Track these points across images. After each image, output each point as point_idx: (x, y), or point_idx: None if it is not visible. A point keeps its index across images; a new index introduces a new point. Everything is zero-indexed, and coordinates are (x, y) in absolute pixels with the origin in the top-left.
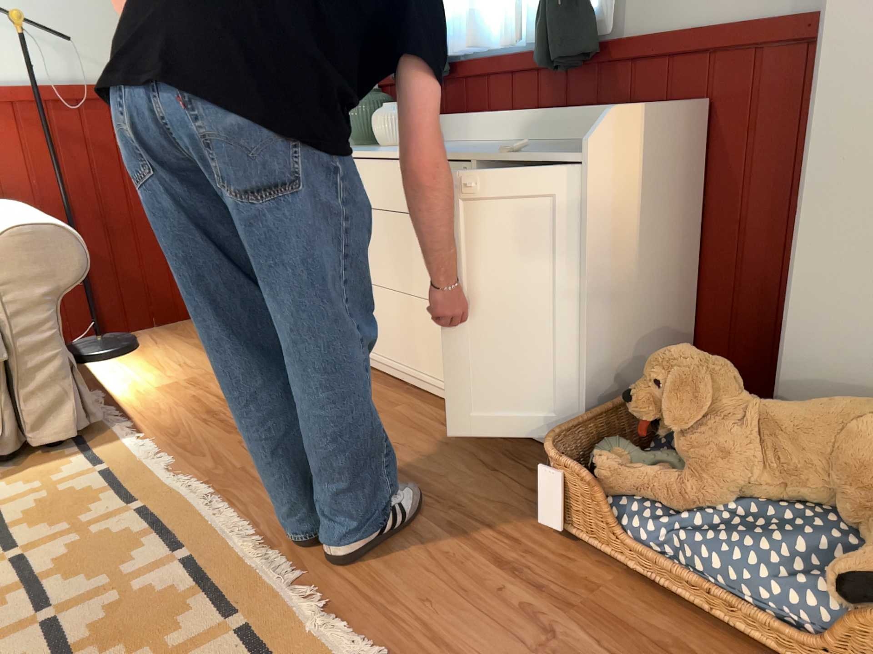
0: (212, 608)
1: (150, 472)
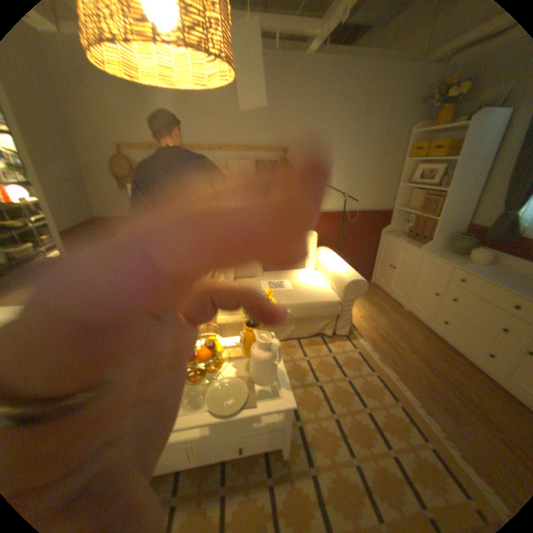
0: (419, 435)
1: (374, 360)
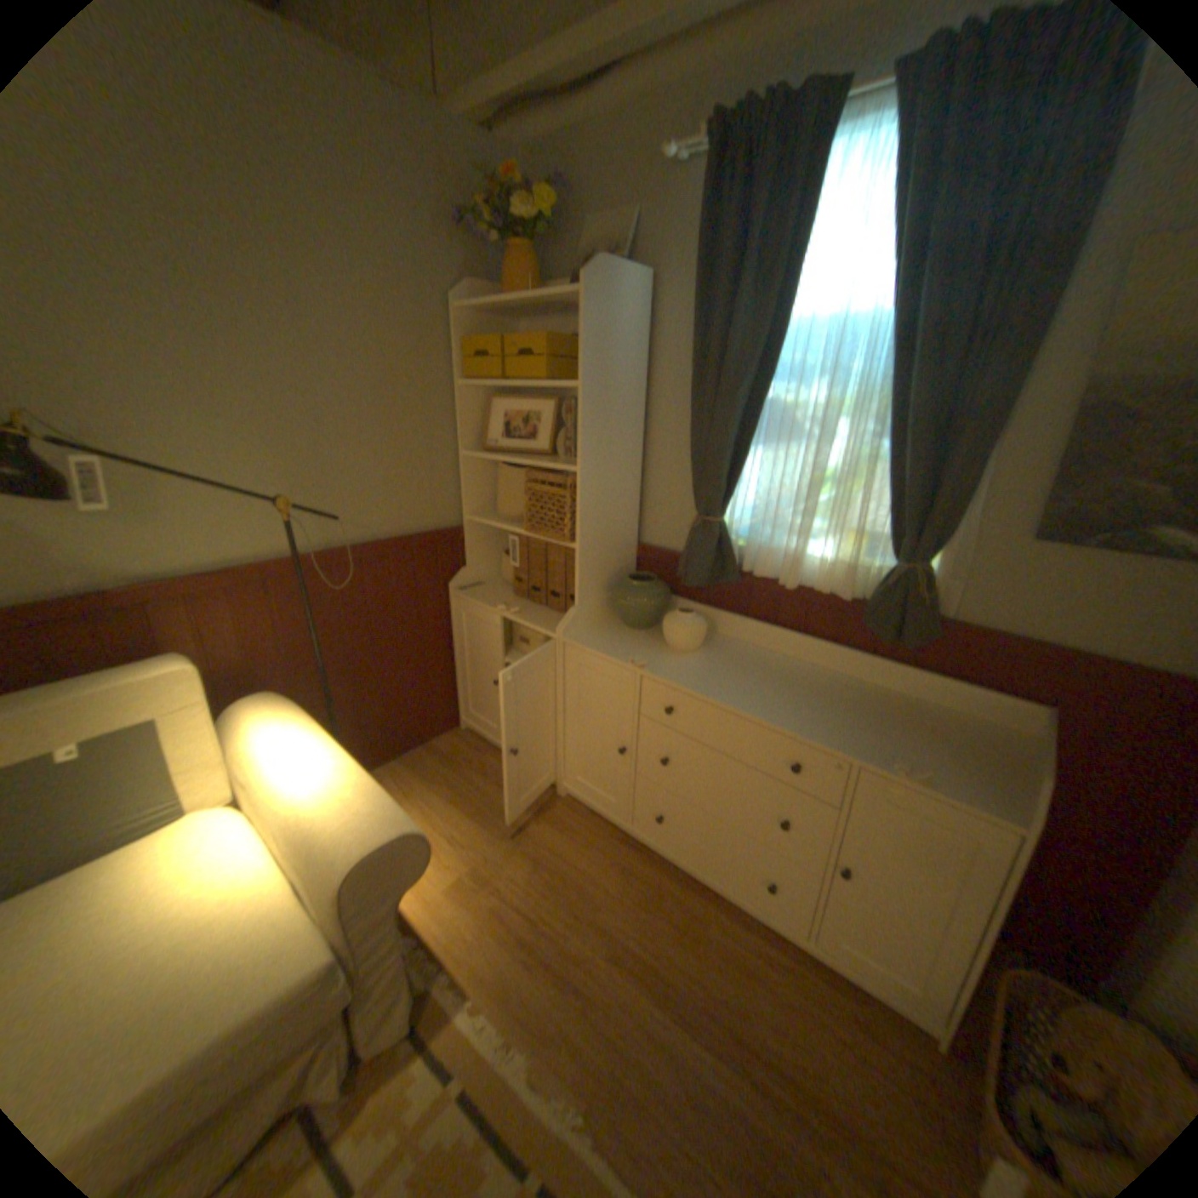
0: None
1: (517, 1096)
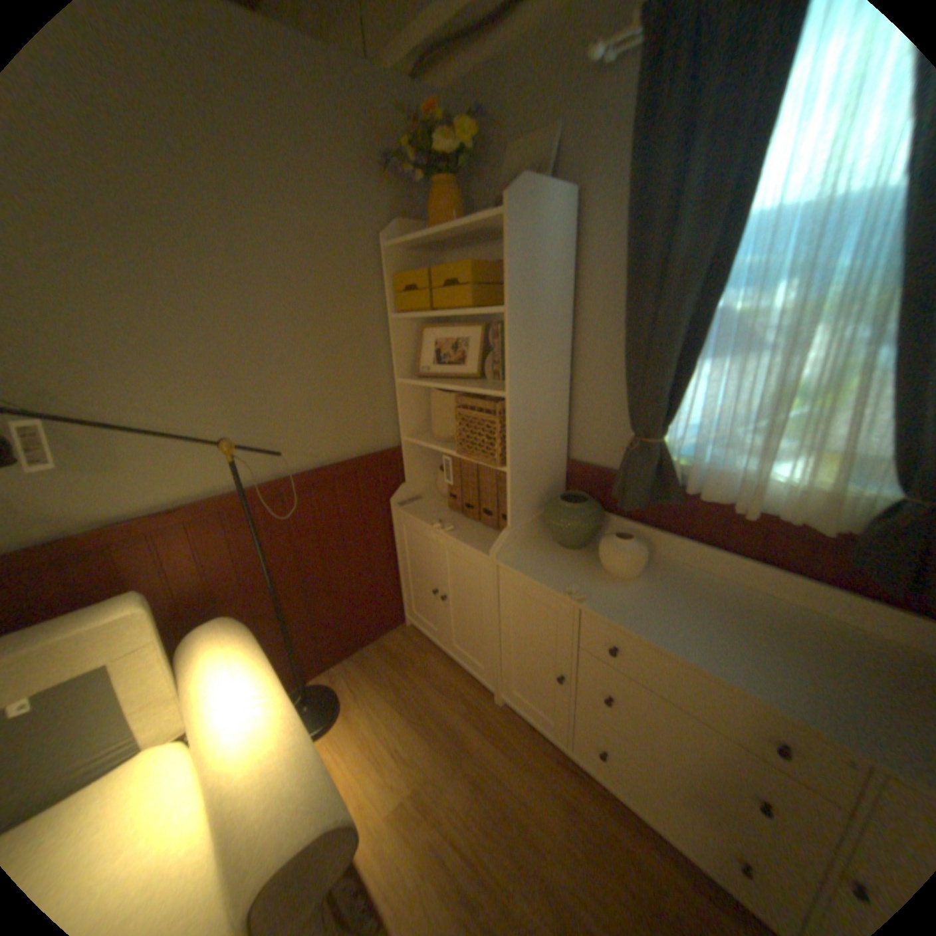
0: None
1: None
